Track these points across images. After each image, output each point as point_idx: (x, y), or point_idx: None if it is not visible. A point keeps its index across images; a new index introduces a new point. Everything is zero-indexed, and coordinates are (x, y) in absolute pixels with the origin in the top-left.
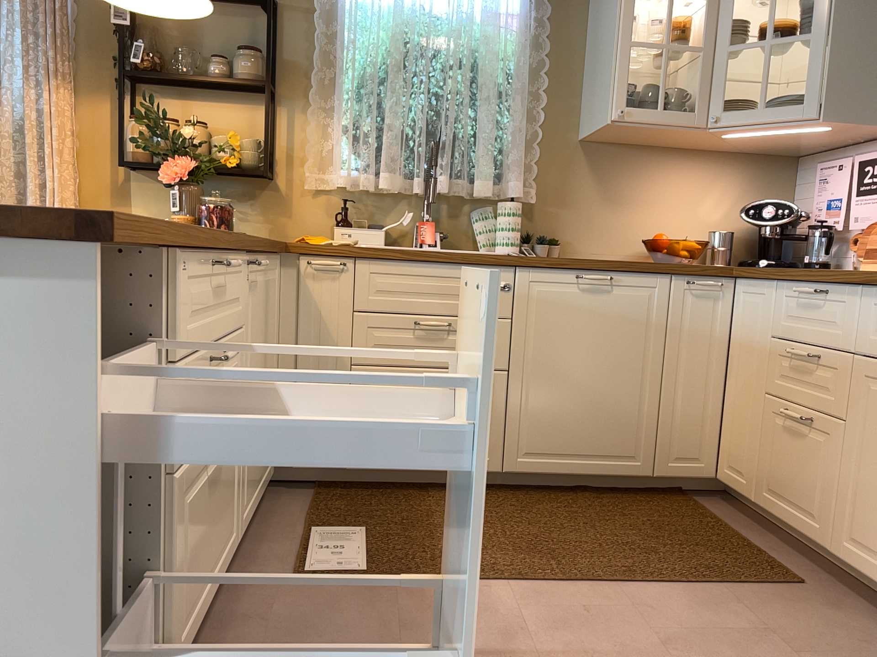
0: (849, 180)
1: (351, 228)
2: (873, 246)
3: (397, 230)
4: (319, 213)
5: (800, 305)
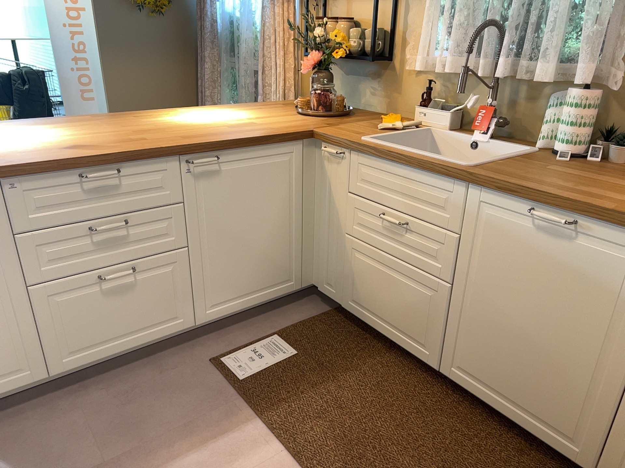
0: None
1: (425, 109)
2: None
3: (473, 112)
4: (417, 92)
5: None
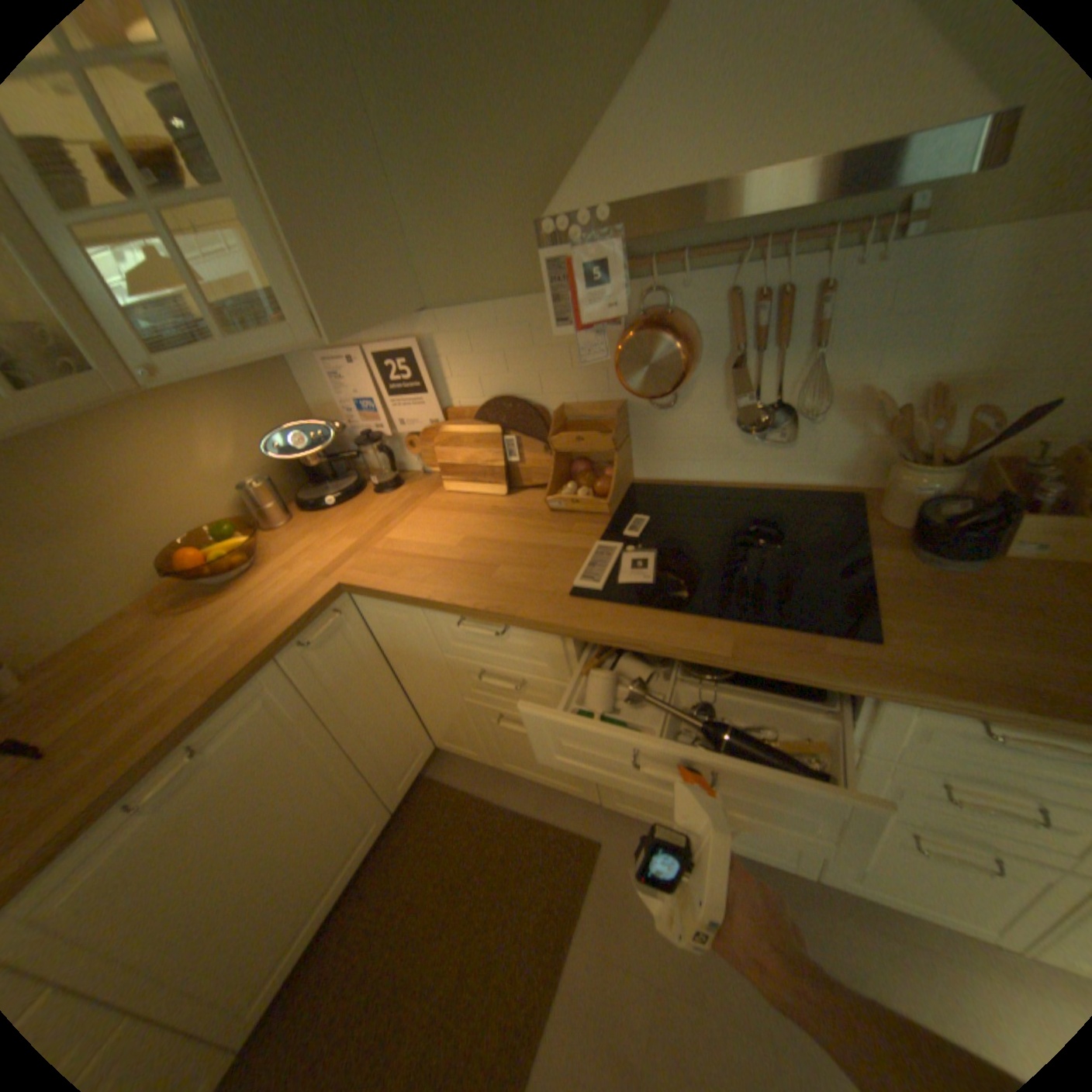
0: (368, 377)
1: None
2: (443, 460)
3: None
4: None
5: (467, 630)
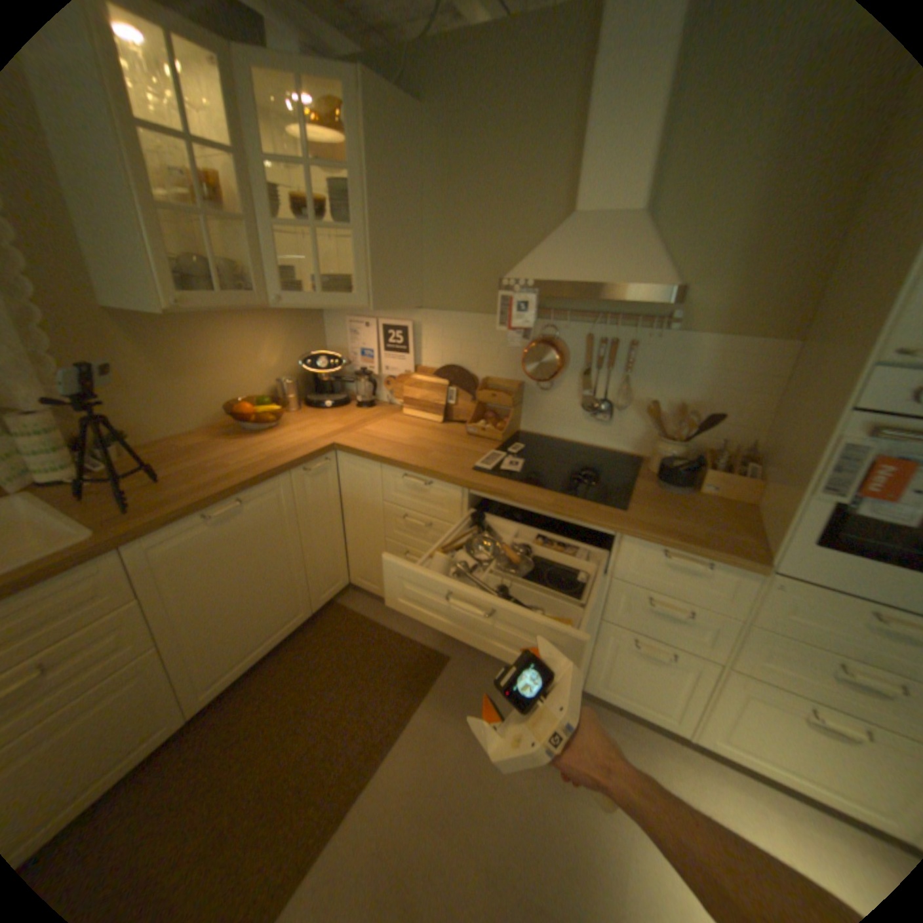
0: (377, 338)
1: None
2: (408, 396)
3: None
4: None
5: (406, 484)
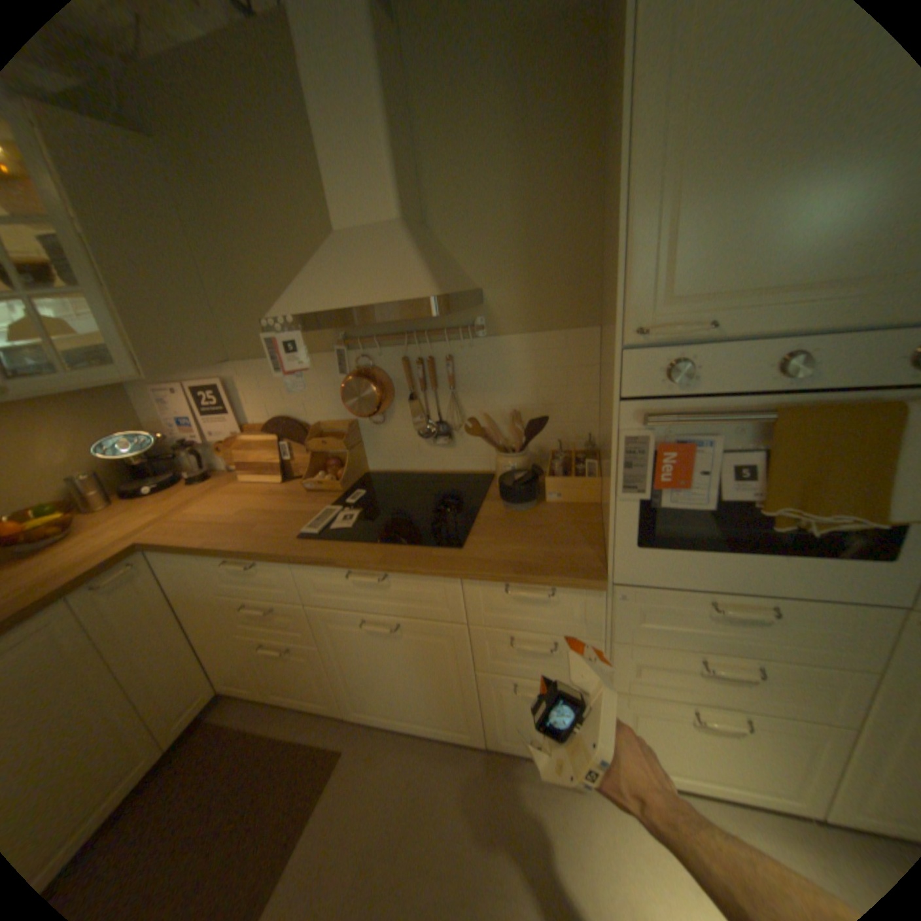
0: (187, 403)
1: None
2: (238, 460)
3: None
4: None
5: (229, 571)
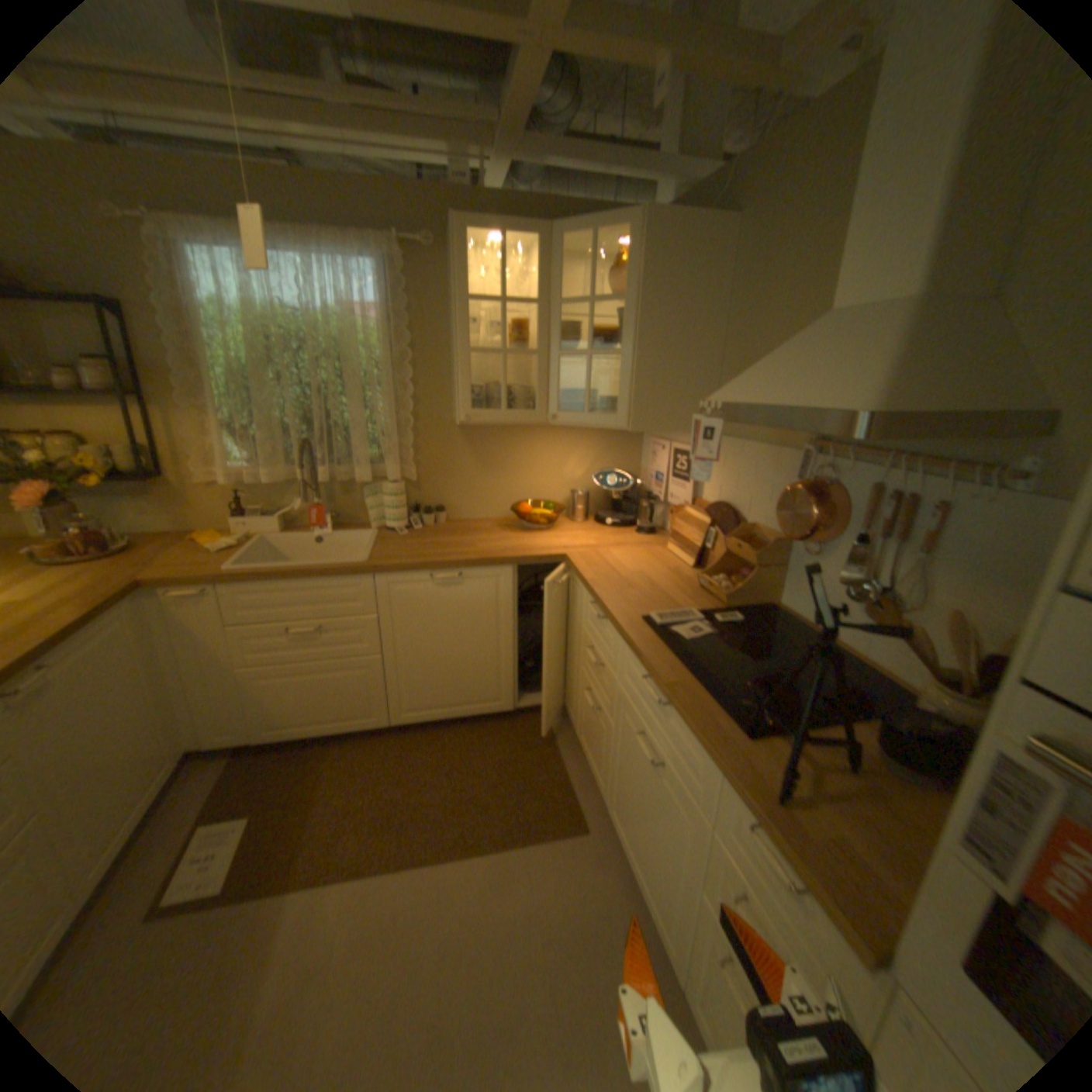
0: (667, 461)
1: (244, 518)
2: (675, 529)
3: (295, 510)
4: (215, 501)
5: (595, 612)
